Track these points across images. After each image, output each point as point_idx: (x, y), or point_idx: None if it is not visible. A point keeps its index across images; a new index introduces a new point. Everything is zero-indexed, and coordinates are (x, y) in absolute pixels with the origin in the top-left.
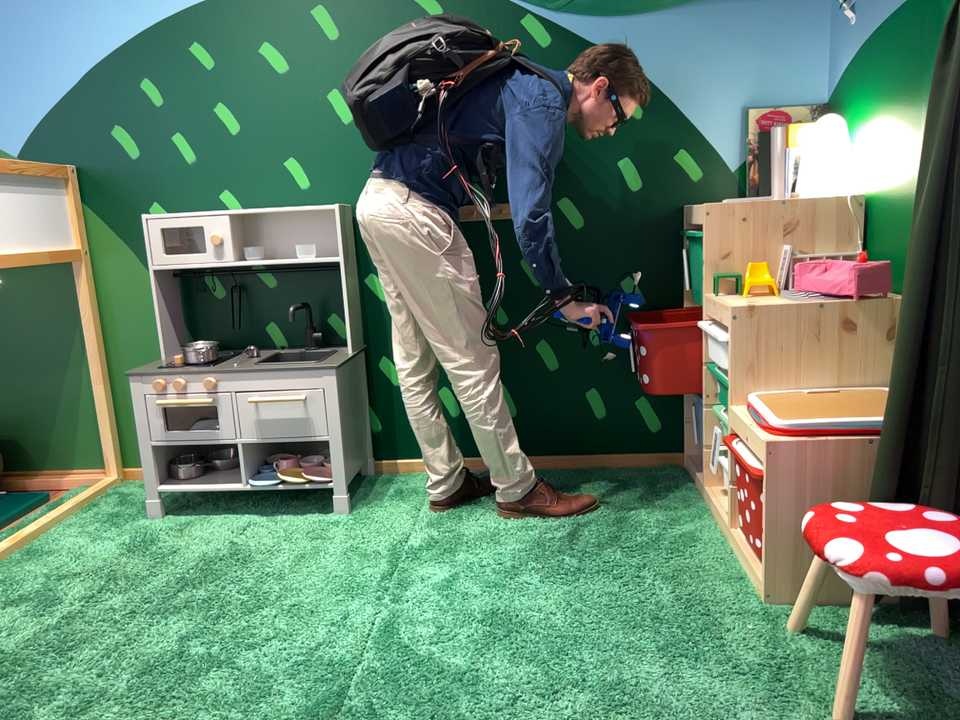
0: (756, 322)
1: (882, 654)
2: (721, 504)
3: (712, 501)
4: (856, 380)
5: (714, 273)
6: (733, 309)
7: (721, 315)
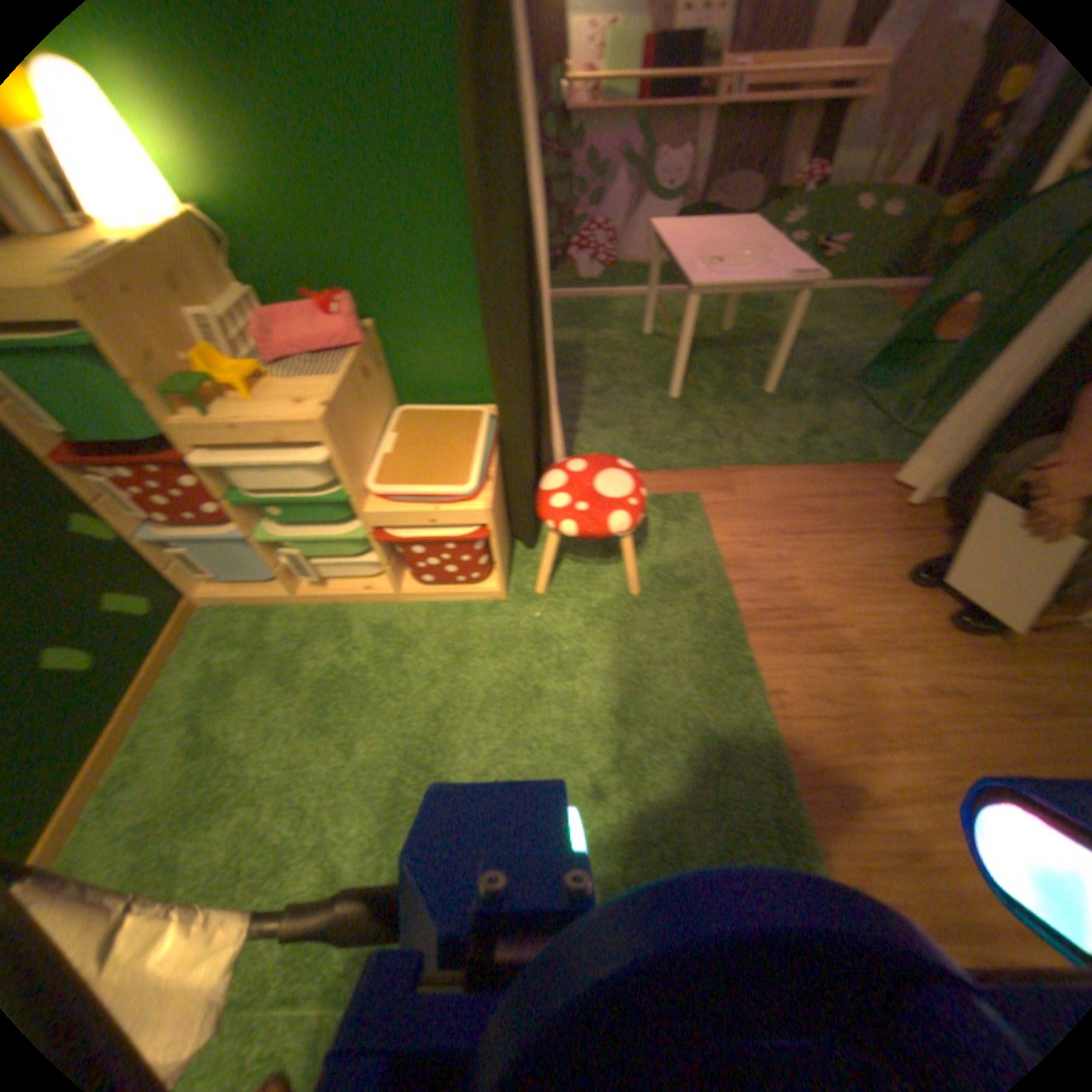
0: (334, 416)
1: (560, 553)
2: (336, 587)
3: (323, 593)
4: (381, 414)
5: (150, 384)
6: (315, 417)
7: (270, 431)
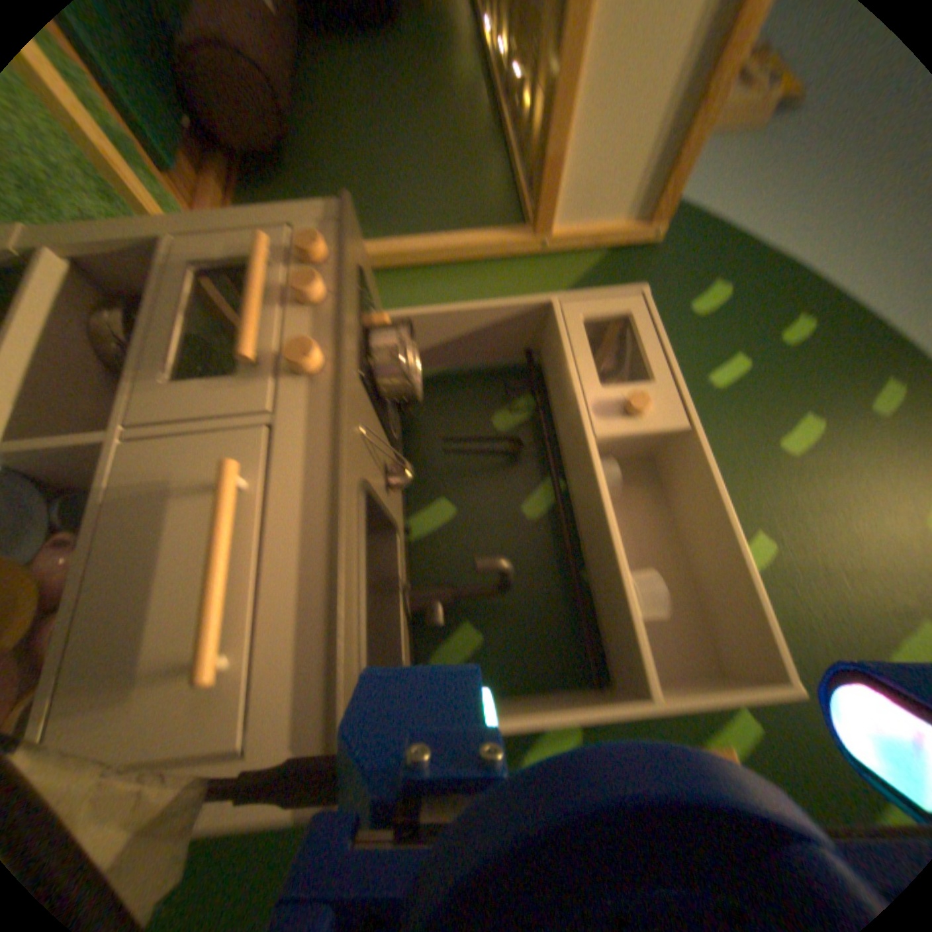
0: None
1: None
2: None
3: None
4: None
5: None
6: None
7: None
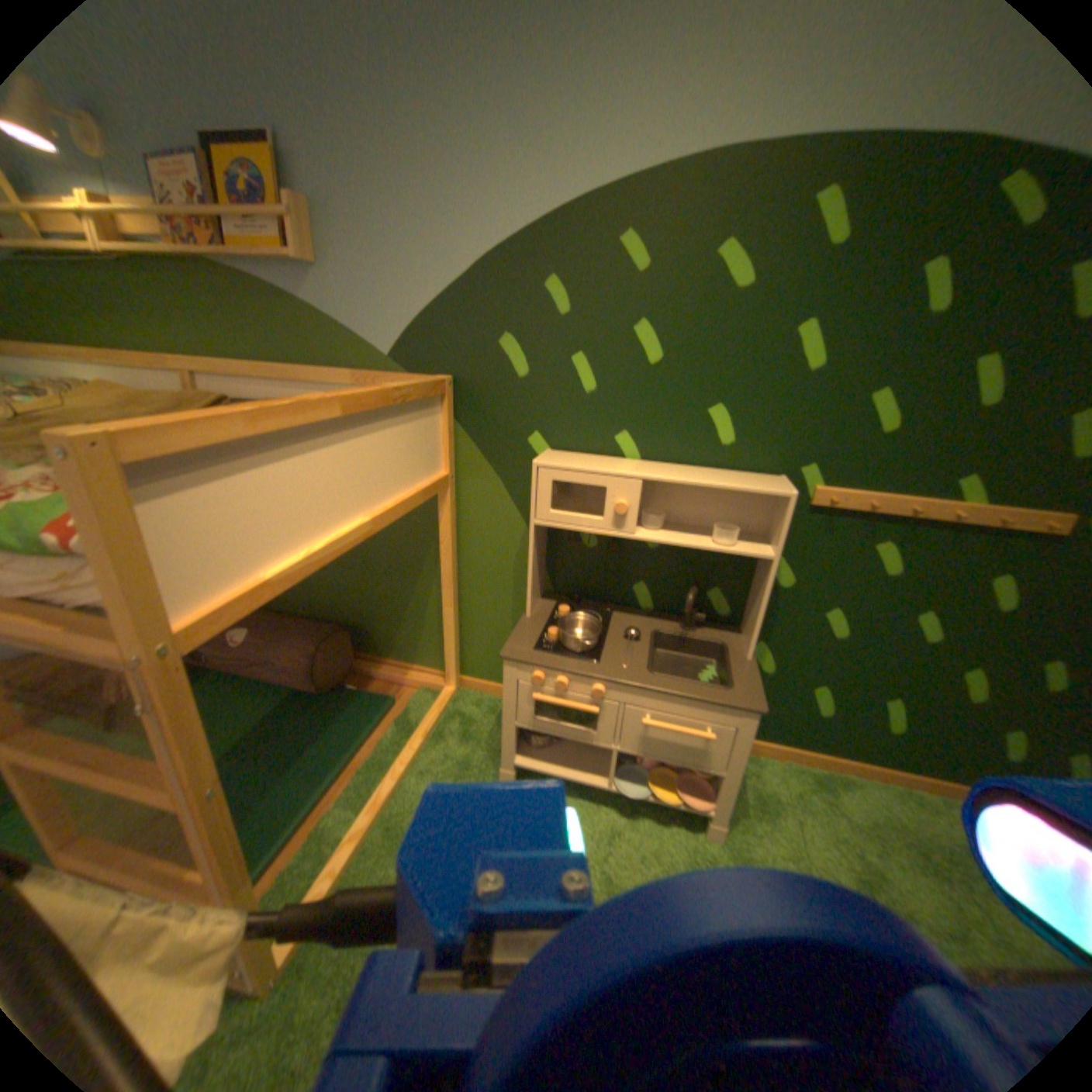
0: None
1: None
2: None
3: None
4: None
5: None
6: None
7: None
